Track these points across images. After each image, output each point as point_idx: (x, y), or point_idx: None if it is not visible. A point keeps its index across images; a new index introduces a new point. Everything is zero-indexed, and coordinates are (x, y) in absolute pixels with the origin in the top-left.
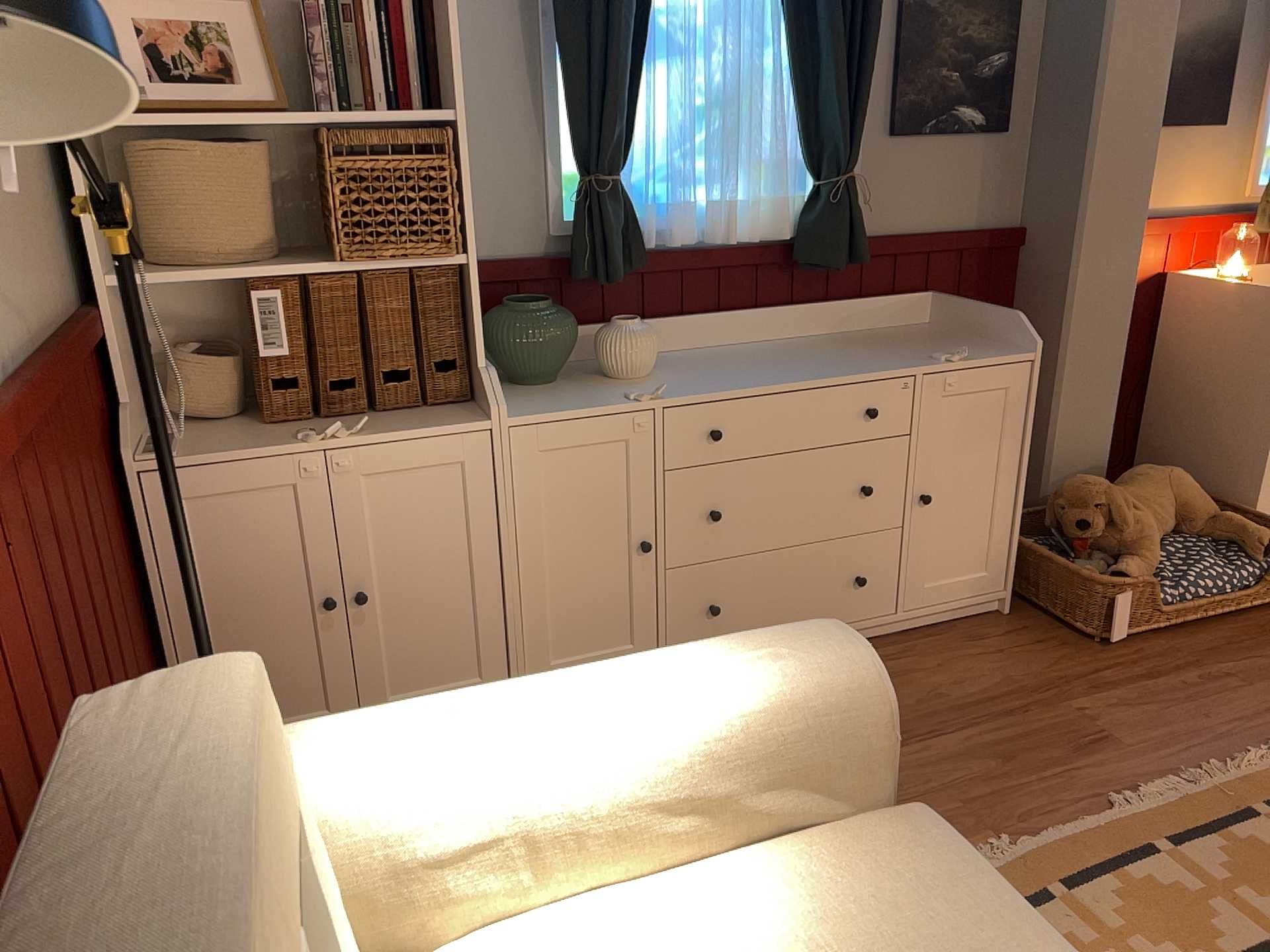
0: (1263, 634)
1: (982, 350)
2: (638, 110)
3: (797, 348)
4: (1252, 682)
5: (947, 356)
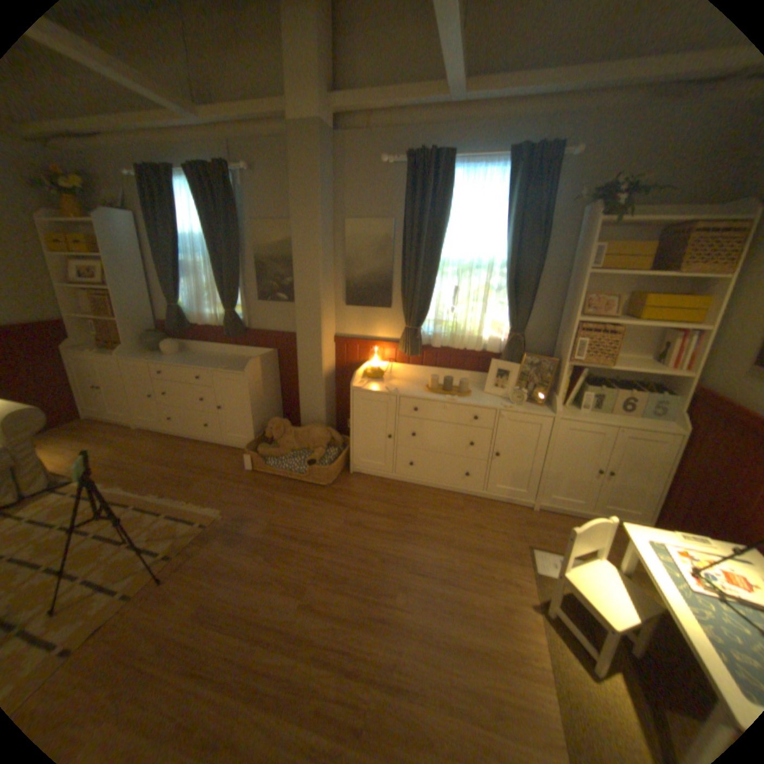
0: (293, 490)
1: (243, 369)
2: (178, 289)
3: (222, 358)
4: (252, 497)
5: (222, 368)
